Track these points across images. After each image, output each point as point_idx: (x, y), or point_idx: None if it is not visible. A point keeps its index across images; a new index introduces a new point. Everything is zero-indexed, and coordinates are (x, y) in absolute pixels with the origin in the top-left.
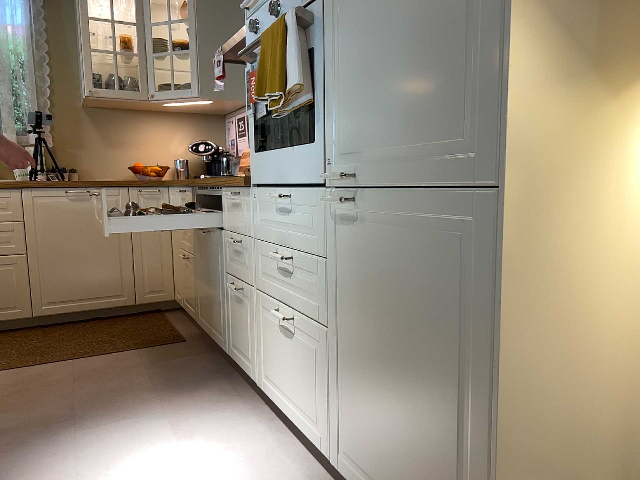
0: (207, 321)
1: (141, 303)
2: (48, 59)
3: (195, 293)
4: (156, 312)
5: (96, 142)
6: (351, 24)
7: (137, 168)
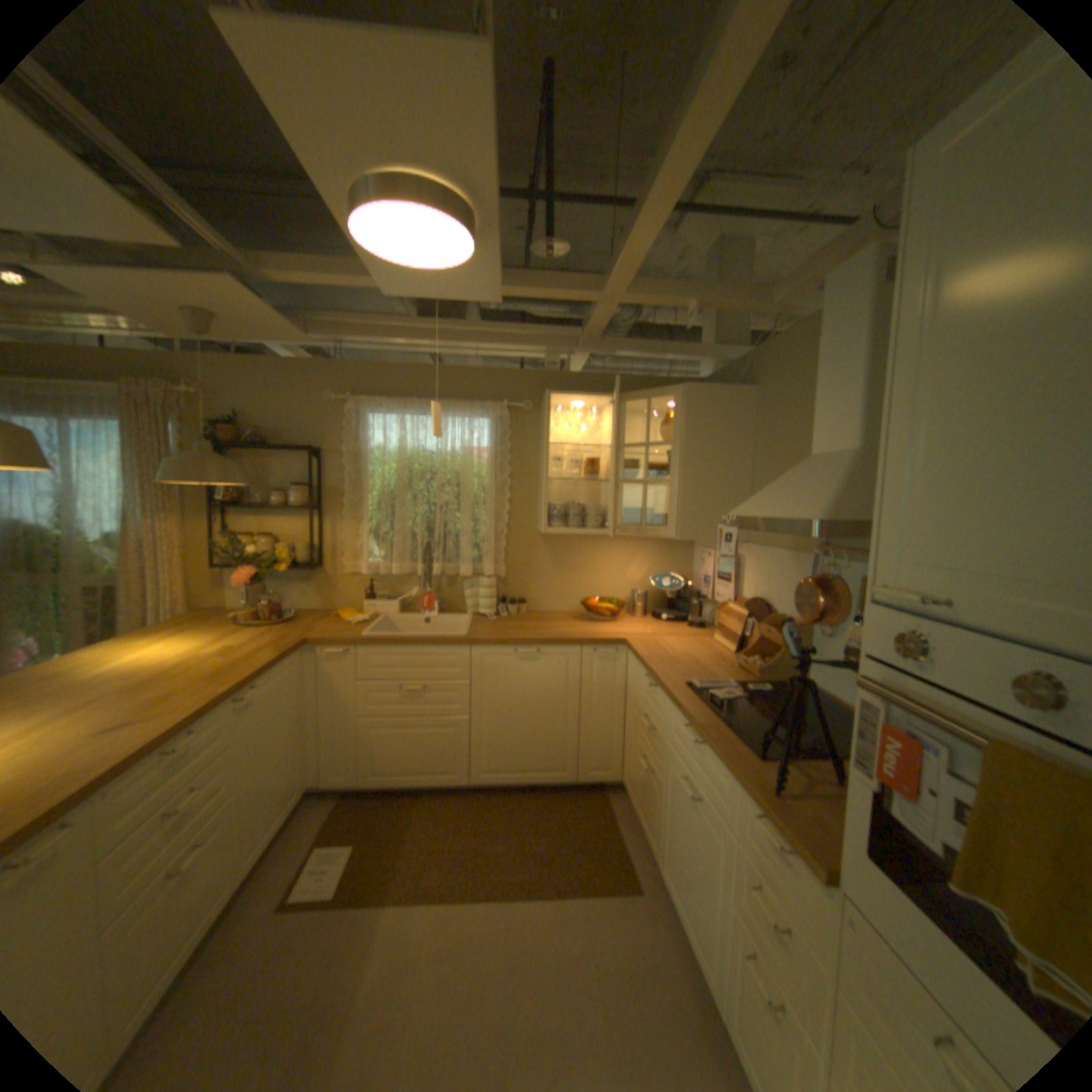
0: (682, 904)
1: (584, 783)
2: (509, 483)
3: (661, 831)
4: (599, 792)
5: (548, 568)
6: None
7: (589, 597)
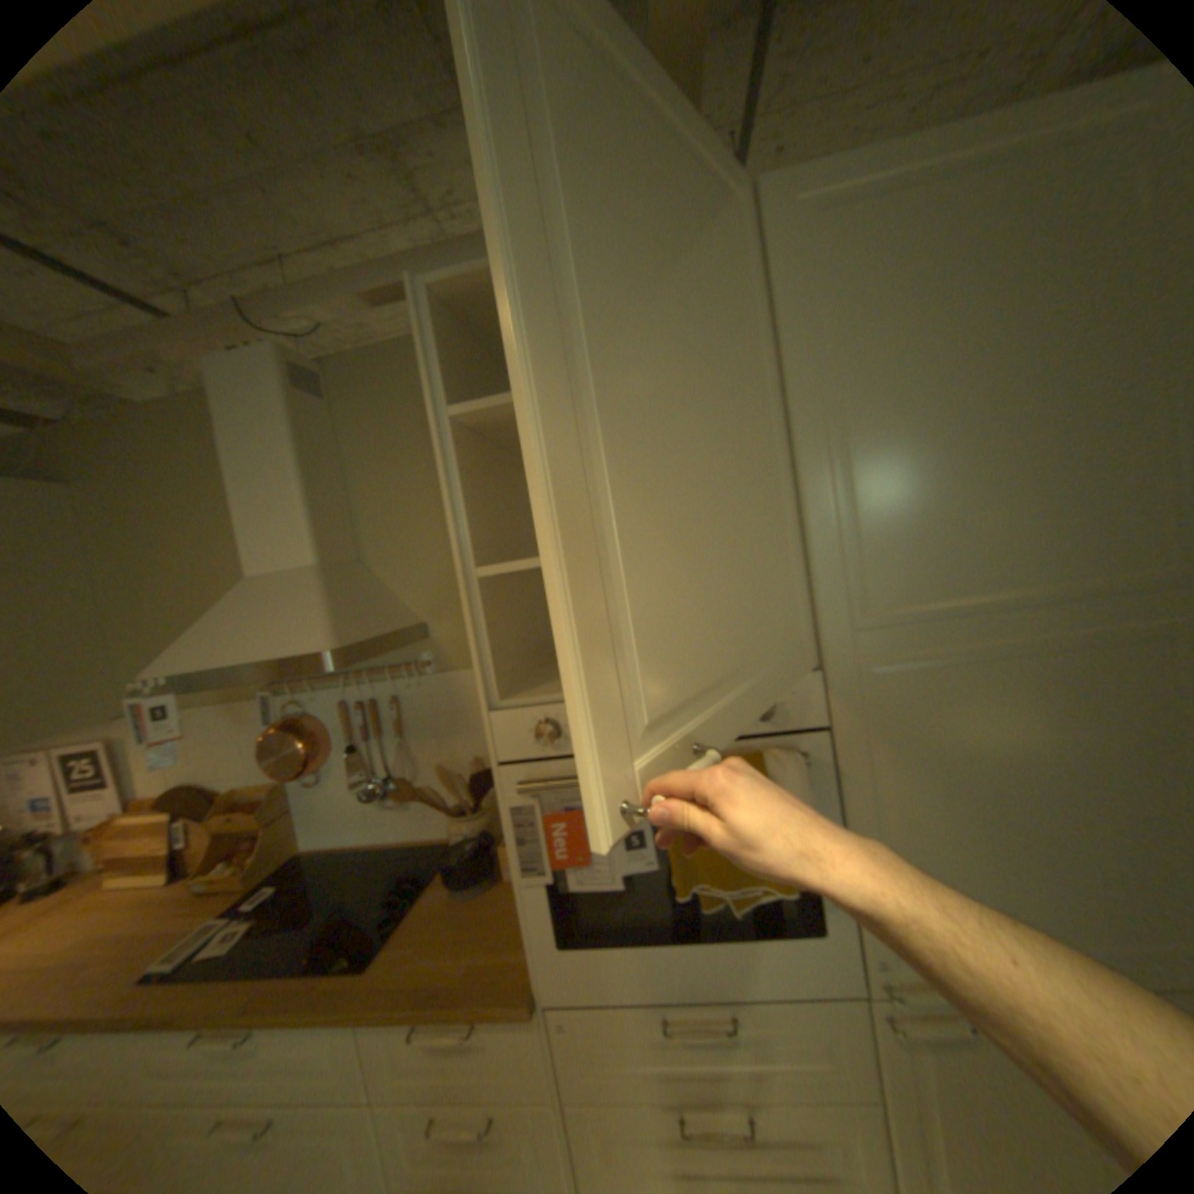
0: None
1: None
2: None
3: None
4: None
5: None
6: (917, 786)
7: None
